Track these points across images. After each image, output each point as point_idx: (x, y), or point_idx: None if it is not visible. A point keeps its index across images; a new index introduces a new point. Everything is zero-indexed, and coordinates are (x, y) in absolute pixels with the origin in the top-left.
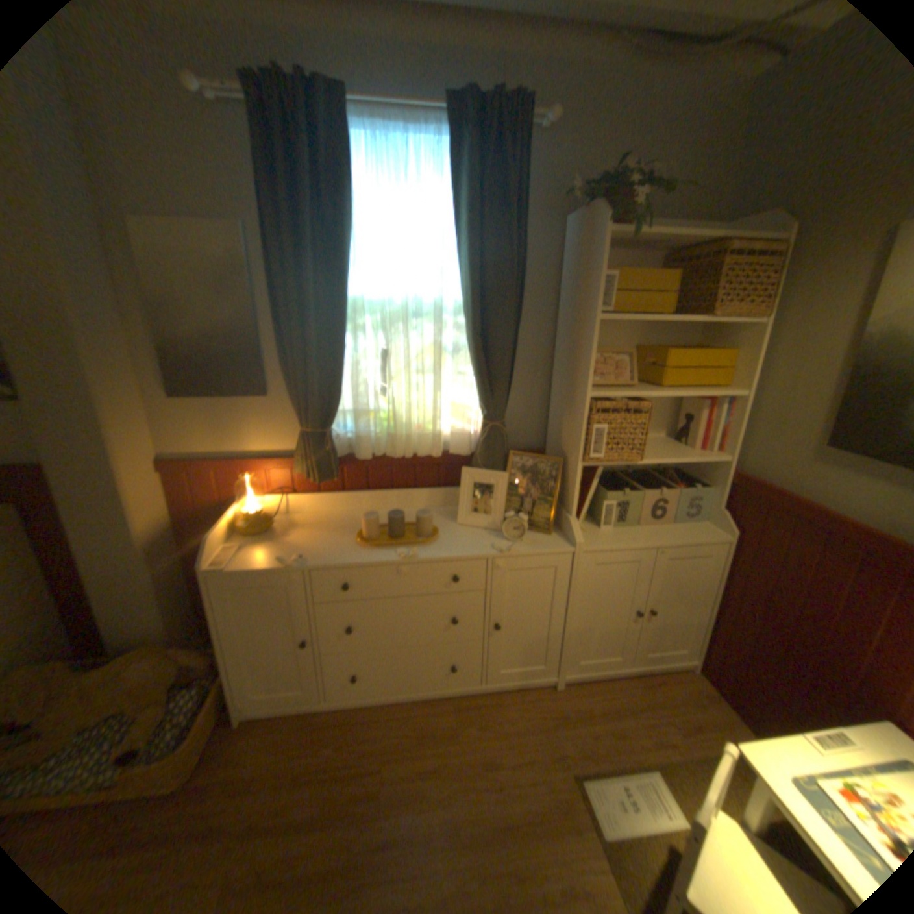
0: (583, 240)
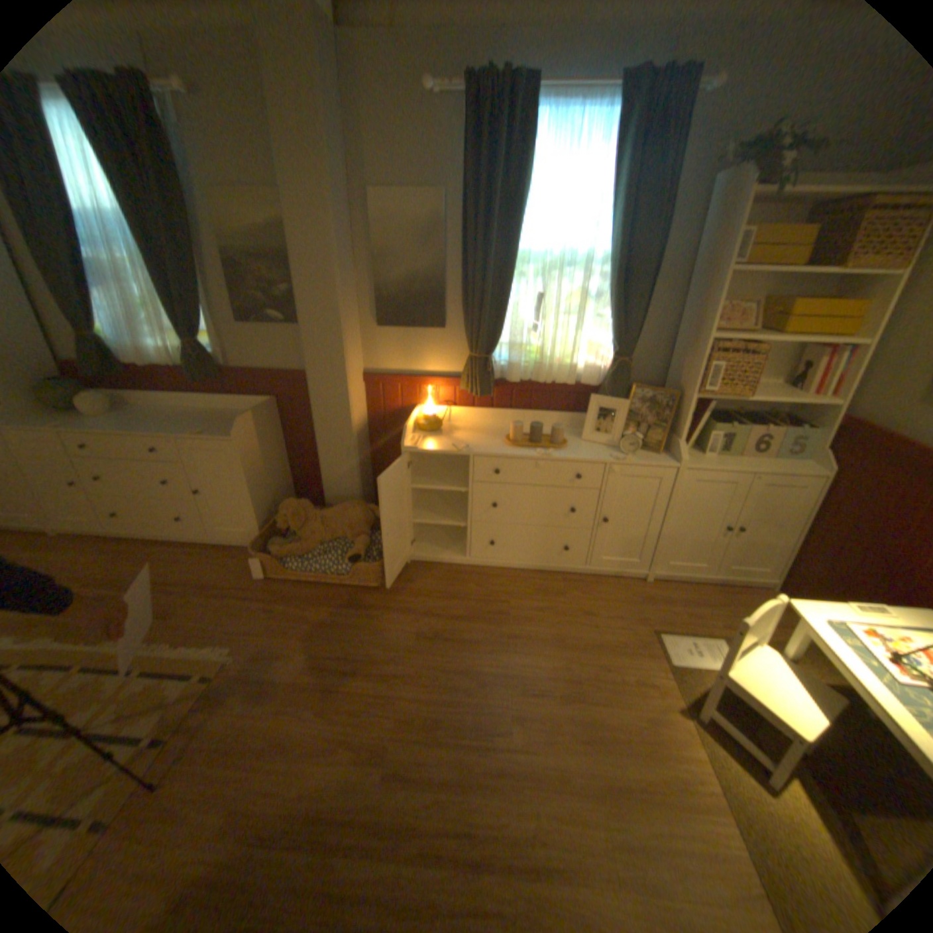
0: (728, 199)
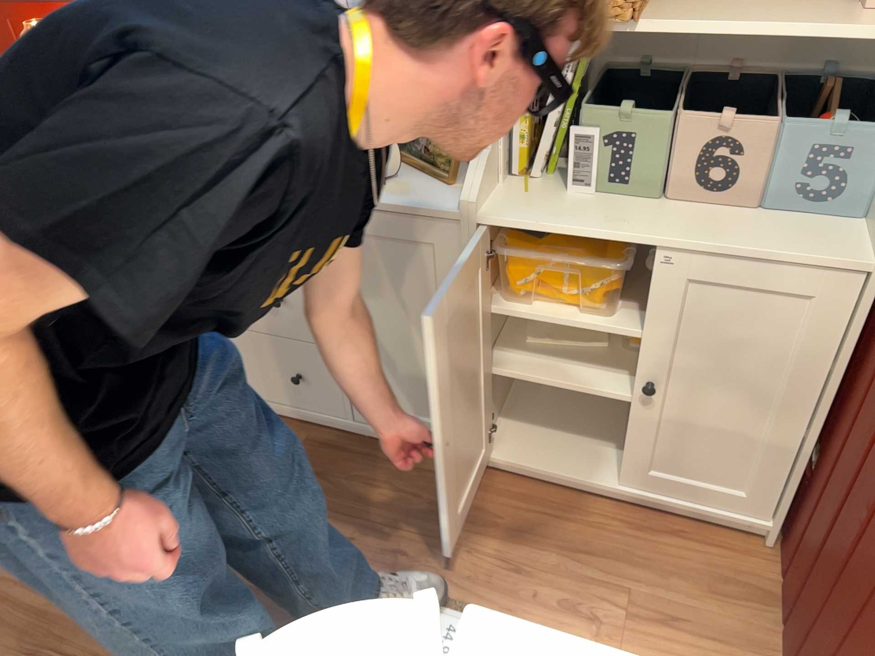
0: None
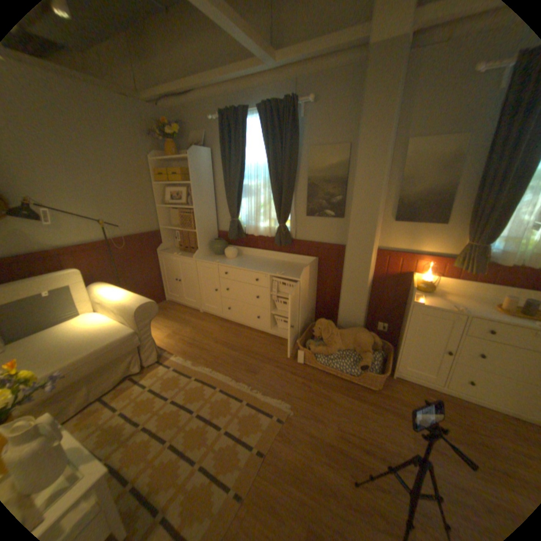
0: None
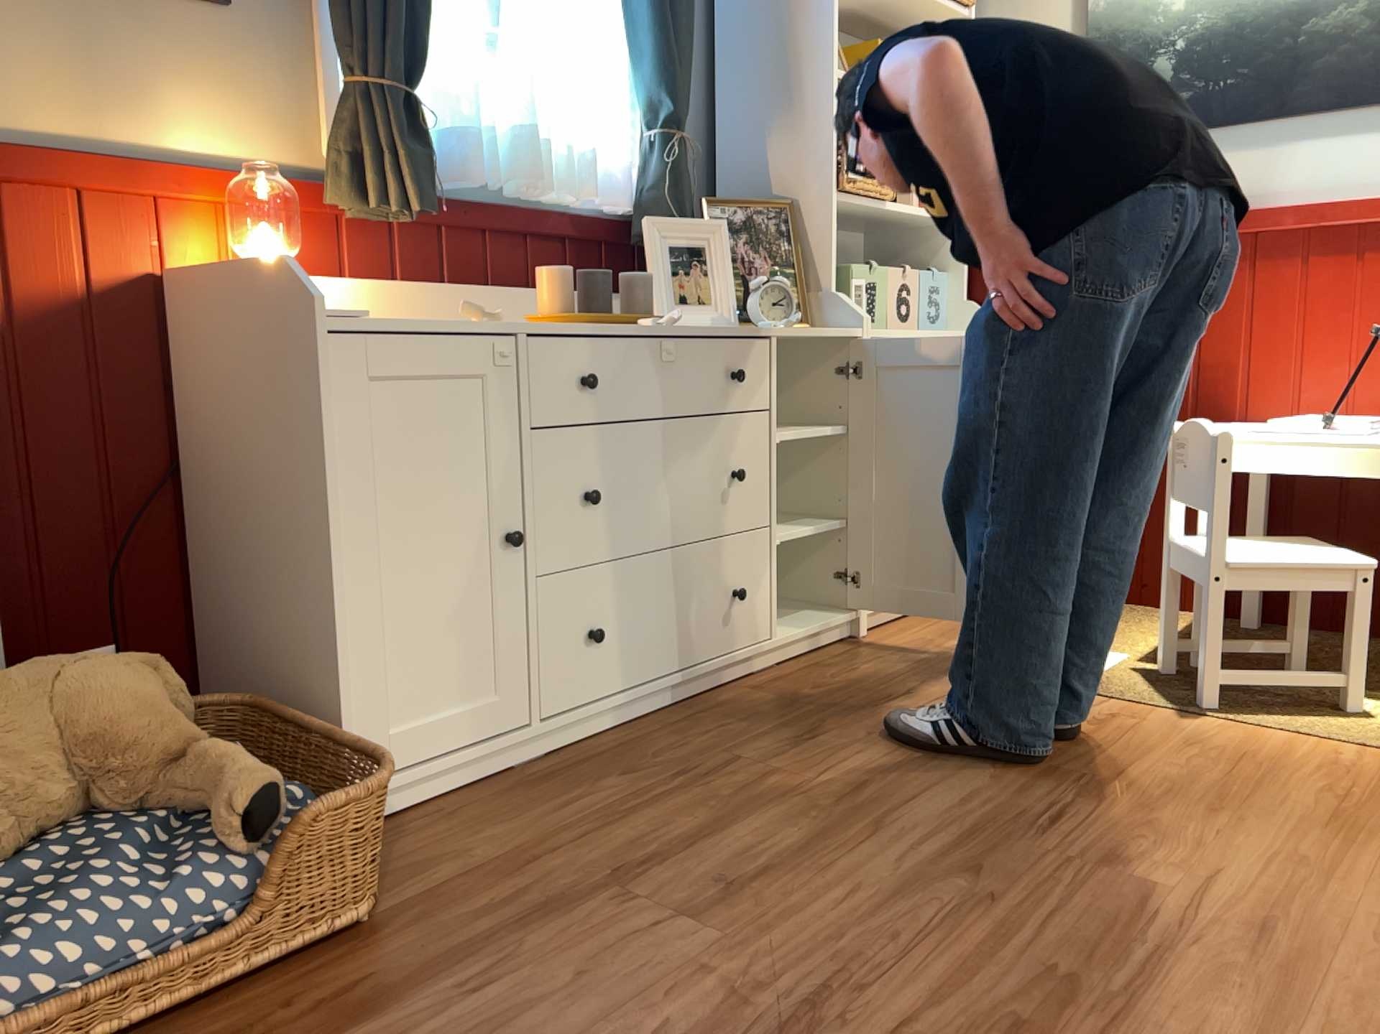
0: None
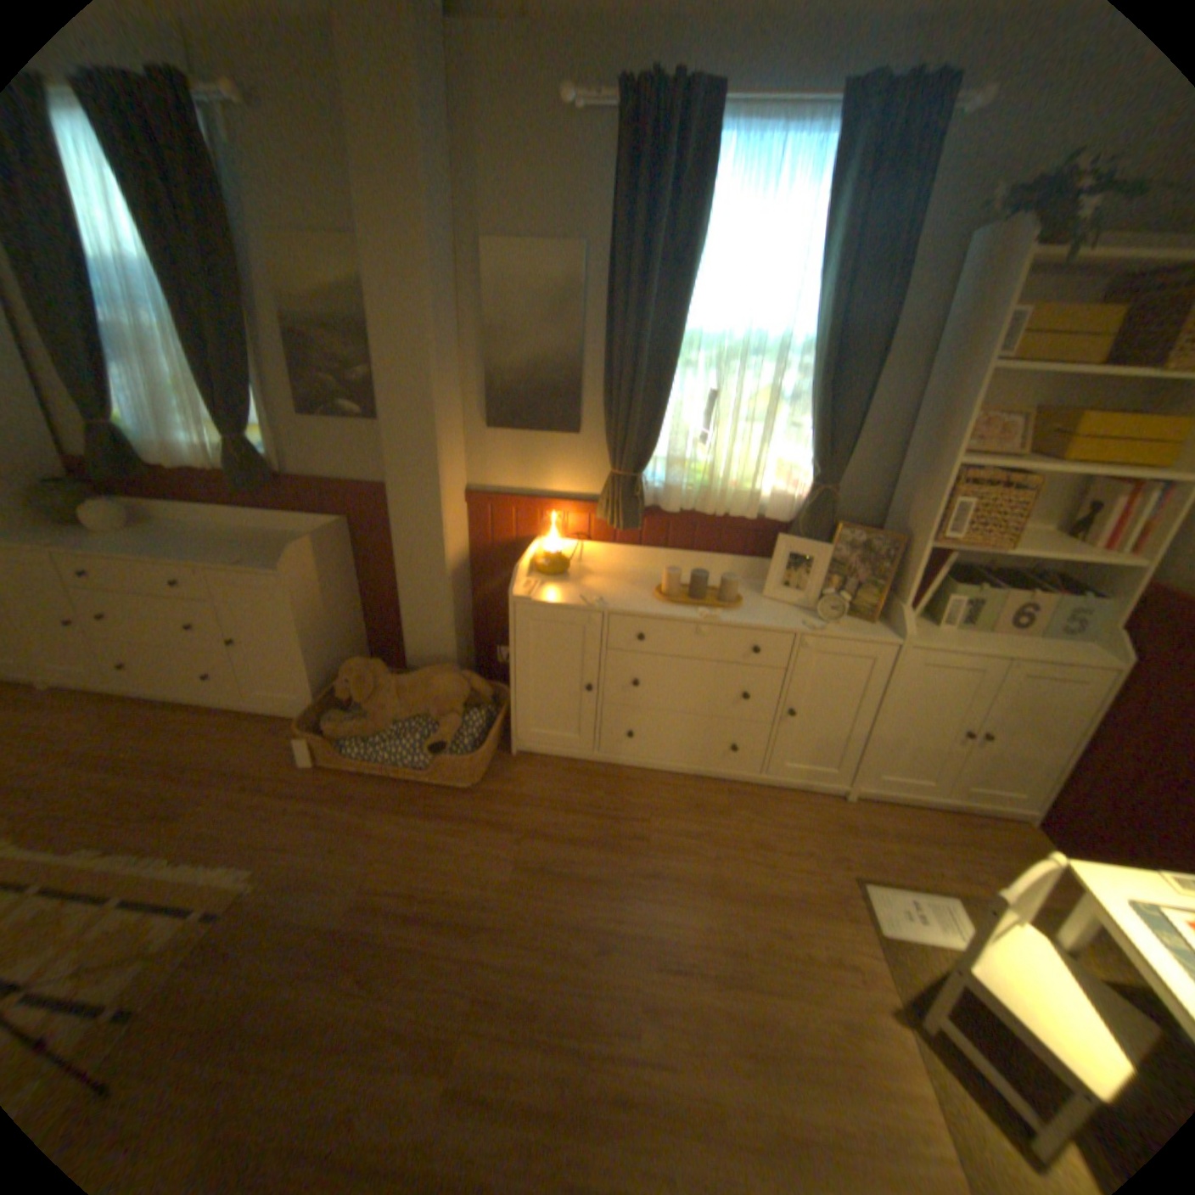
0: (991, 265)
